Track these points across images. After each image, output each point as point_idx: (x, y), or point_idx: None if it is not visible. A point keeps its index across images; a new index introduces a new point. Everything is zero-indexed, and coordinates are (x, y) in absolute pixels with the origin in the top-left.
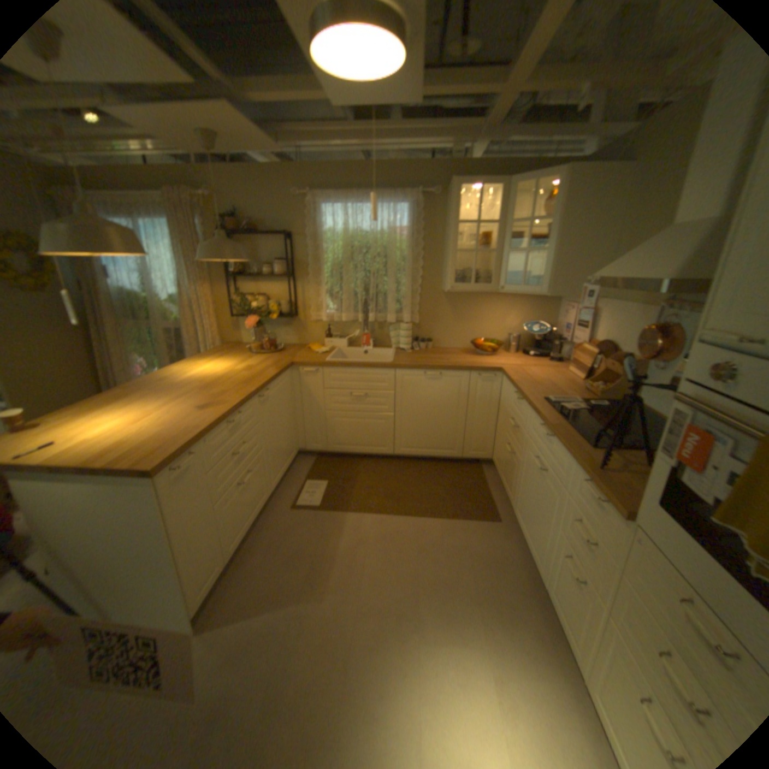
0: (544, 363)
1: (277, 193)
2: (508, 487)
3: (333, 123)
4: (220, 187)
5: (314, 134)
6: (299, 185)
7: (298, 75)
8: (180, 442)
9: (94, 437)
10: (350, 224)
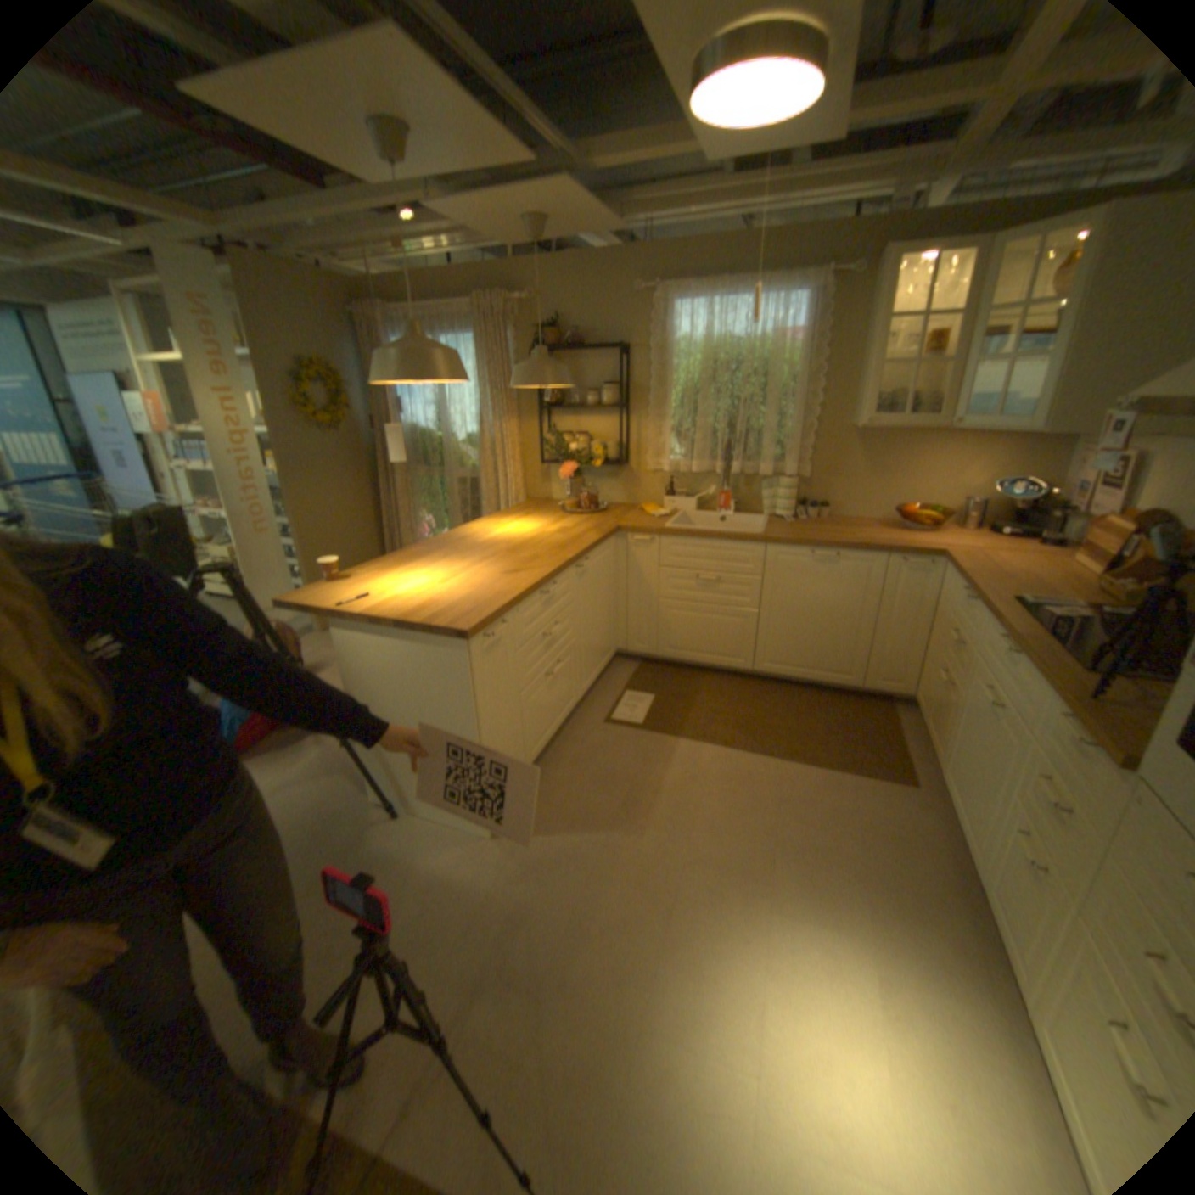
0: (1029, 547)
1: (613, 290)
2: (938, 738)
3: (702, 182)
4: (539, 288)
5: (672, 199)
6: (645, 276)
7: (660, 125)
8: (493, 607)
9: (404, 594)
10: (714, 328)
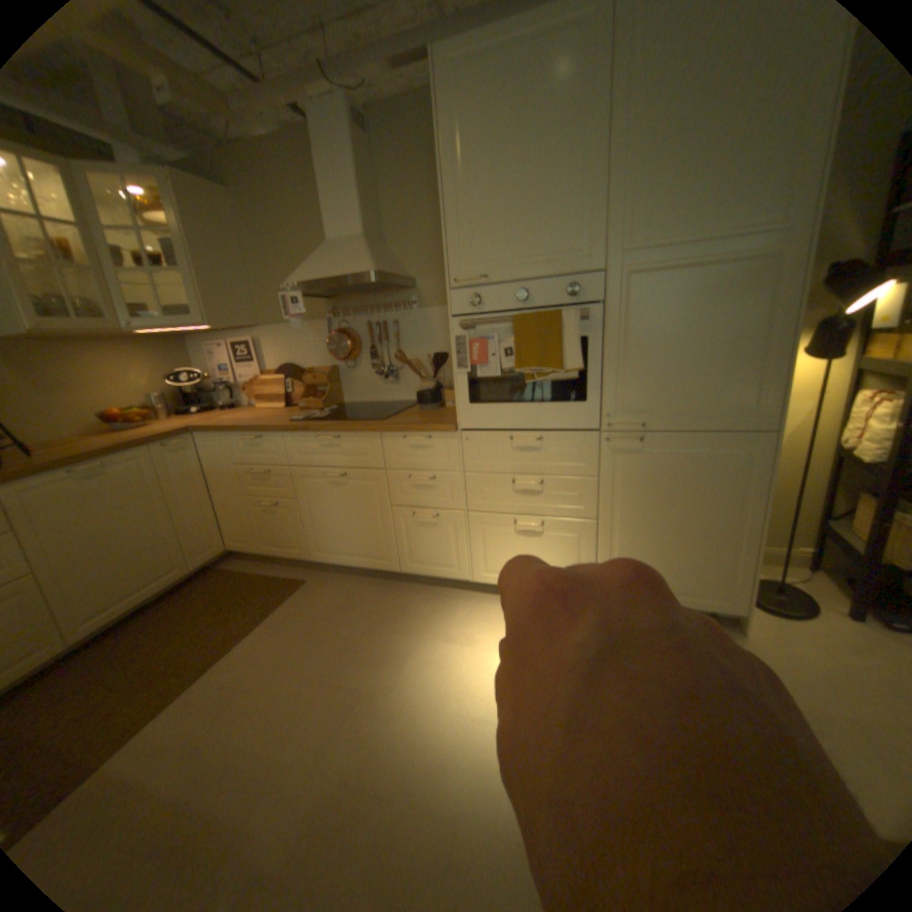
0: (221, 412)
1: None
2: (284, 546)
3: None
4: None
5: None
6: None
7: None
8: None
9: None
10: None
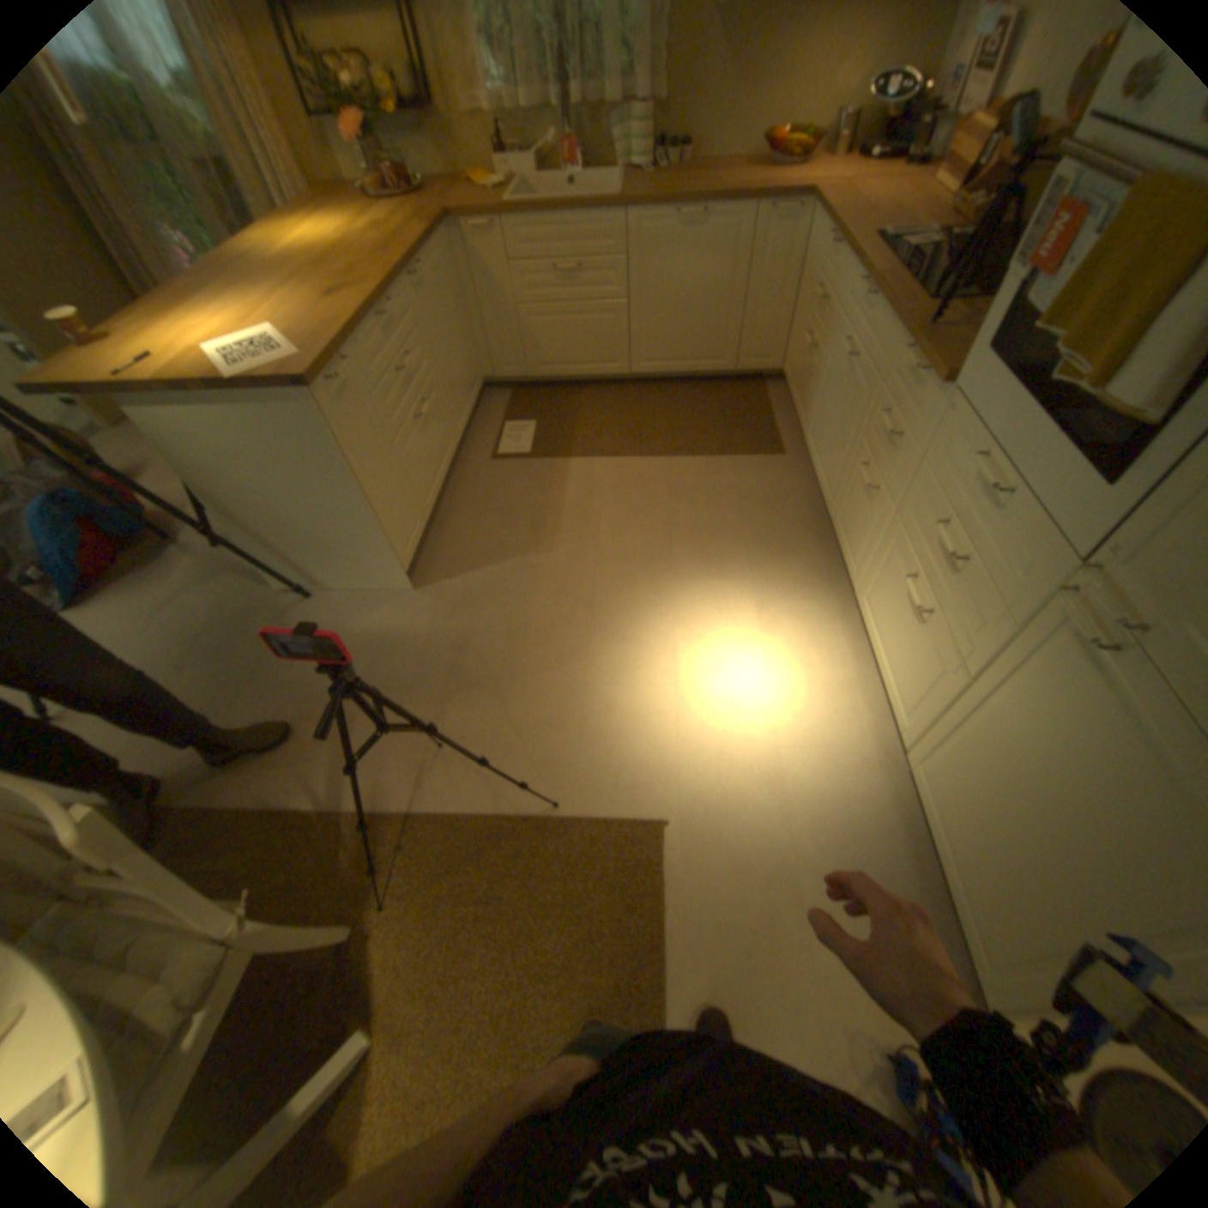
0: (893, 172)
1: None
2: (798, 404)
3: None
4: None
5: None
6: None
7: None
8: (320, 340)
9: (194, 345)
10: None
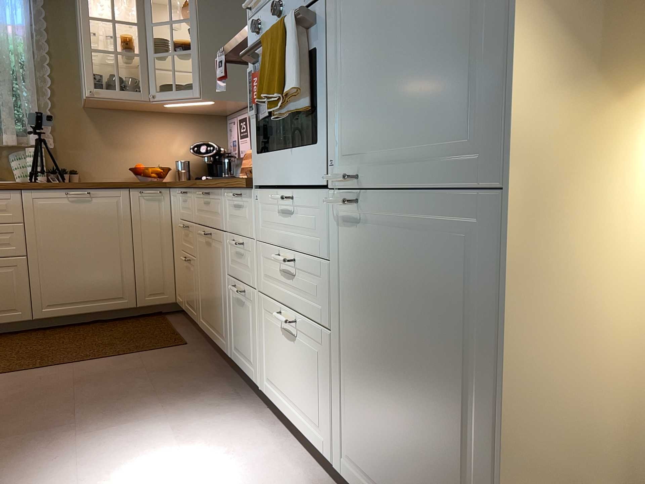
0: None
1: None
2: (192, 307)
3: None
4: None
5: None
6: None
7: None
8: None
9: None
10: None
